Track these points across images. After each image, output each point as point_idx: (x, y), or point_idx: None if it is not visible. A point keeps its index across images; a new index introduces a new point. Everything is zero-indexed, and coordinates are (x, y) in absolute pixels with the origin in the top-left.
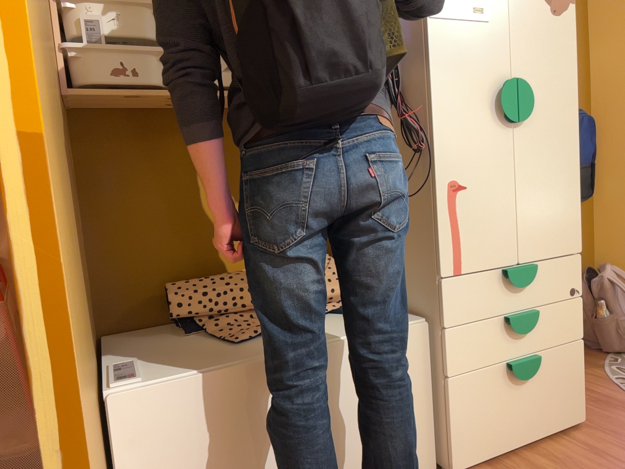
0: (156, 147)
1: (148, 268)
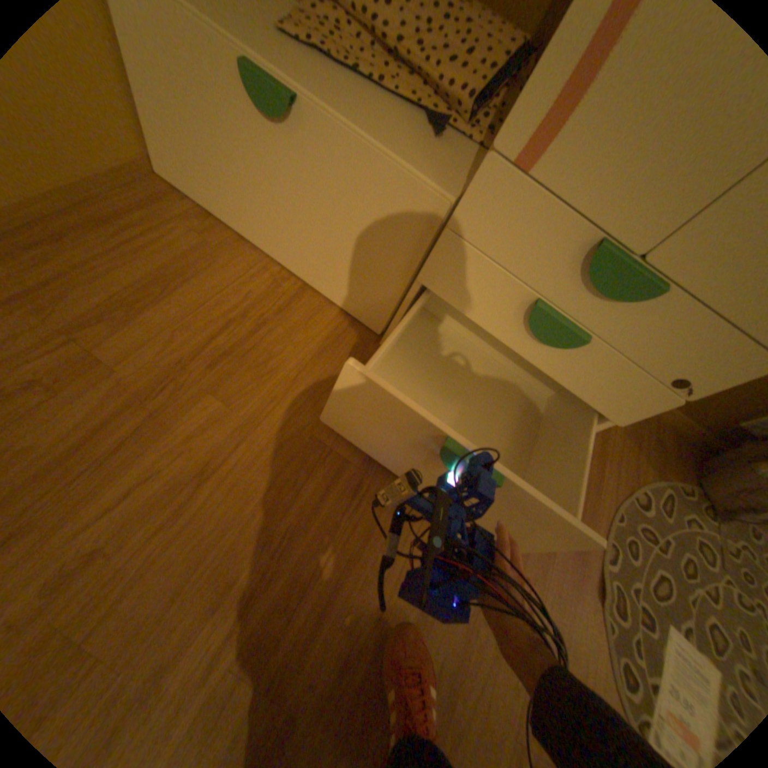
0: None
1: None
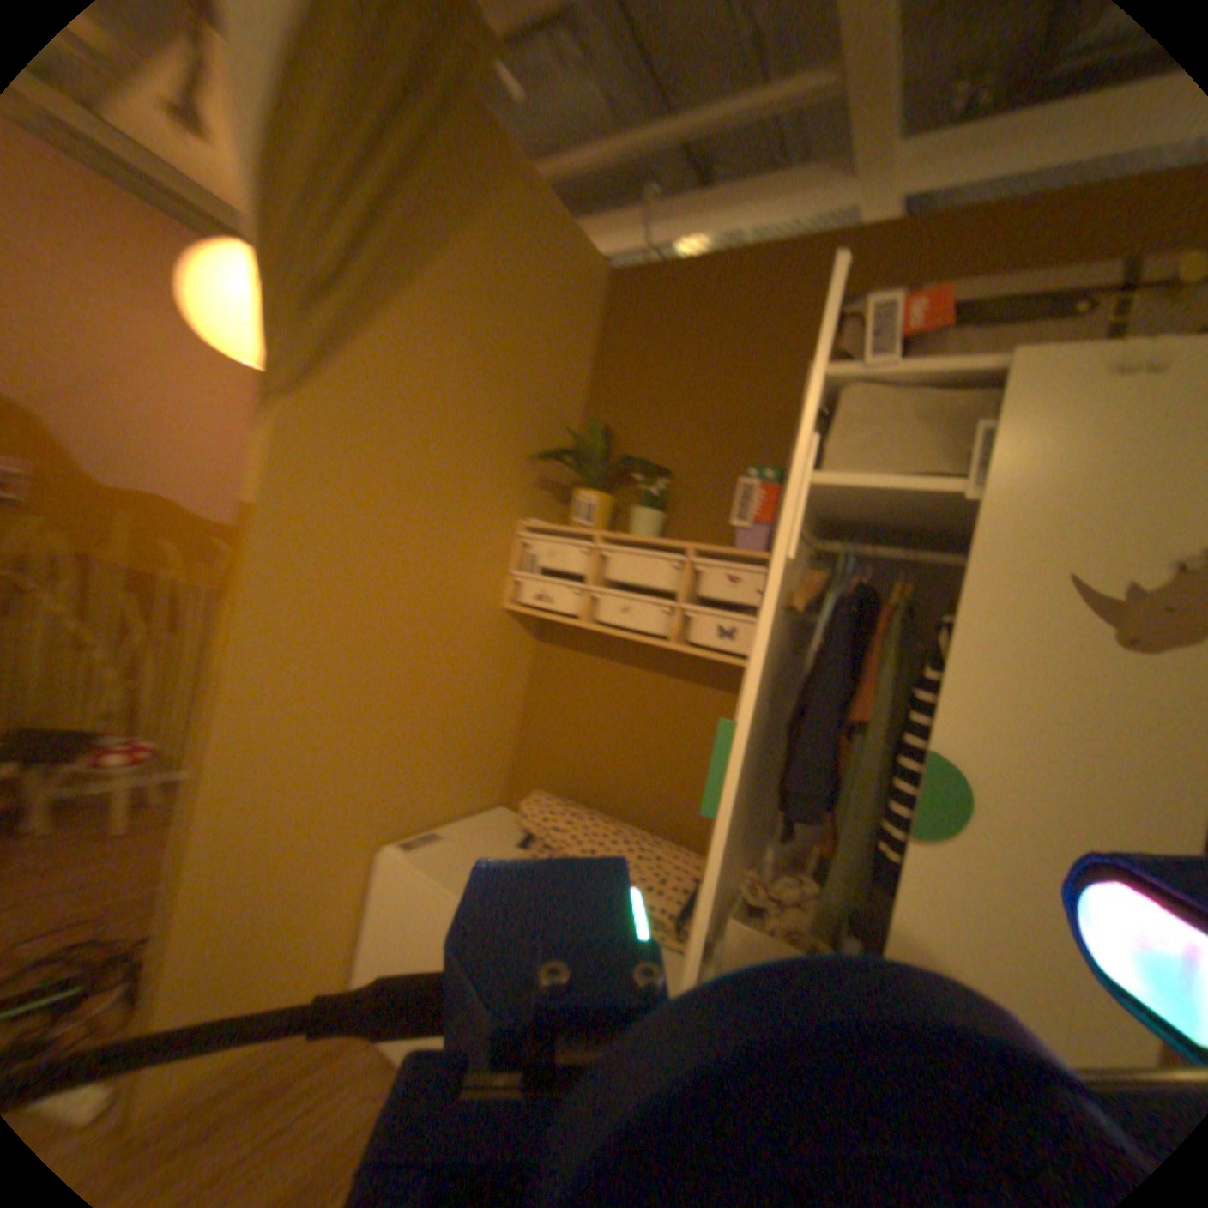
0: (591, 664)
1: (552, 770)
